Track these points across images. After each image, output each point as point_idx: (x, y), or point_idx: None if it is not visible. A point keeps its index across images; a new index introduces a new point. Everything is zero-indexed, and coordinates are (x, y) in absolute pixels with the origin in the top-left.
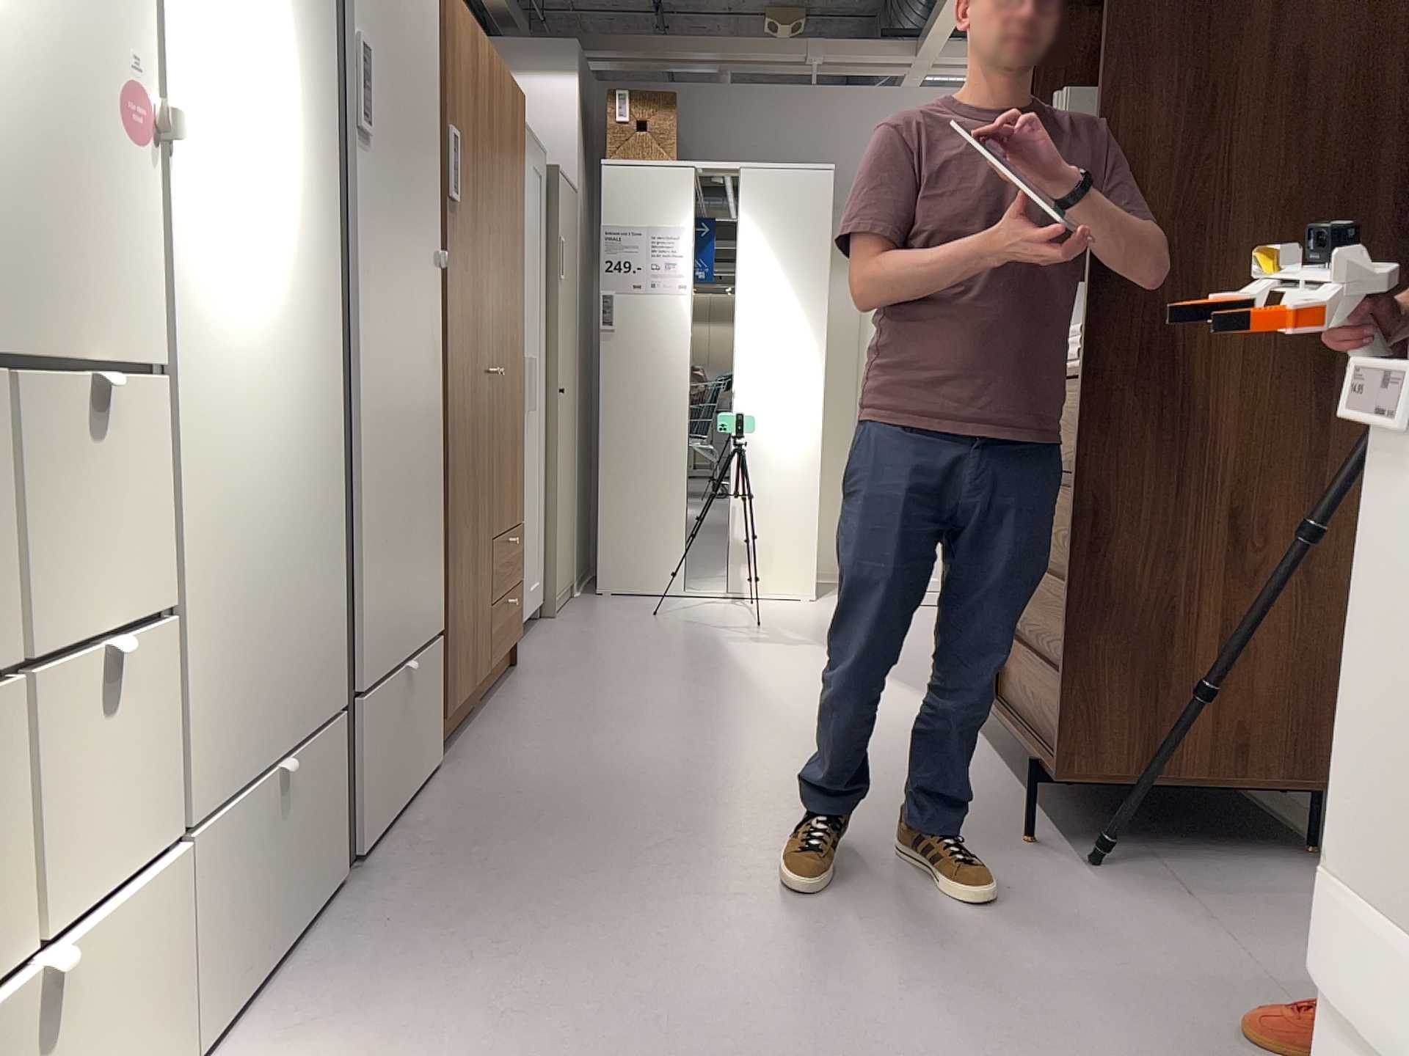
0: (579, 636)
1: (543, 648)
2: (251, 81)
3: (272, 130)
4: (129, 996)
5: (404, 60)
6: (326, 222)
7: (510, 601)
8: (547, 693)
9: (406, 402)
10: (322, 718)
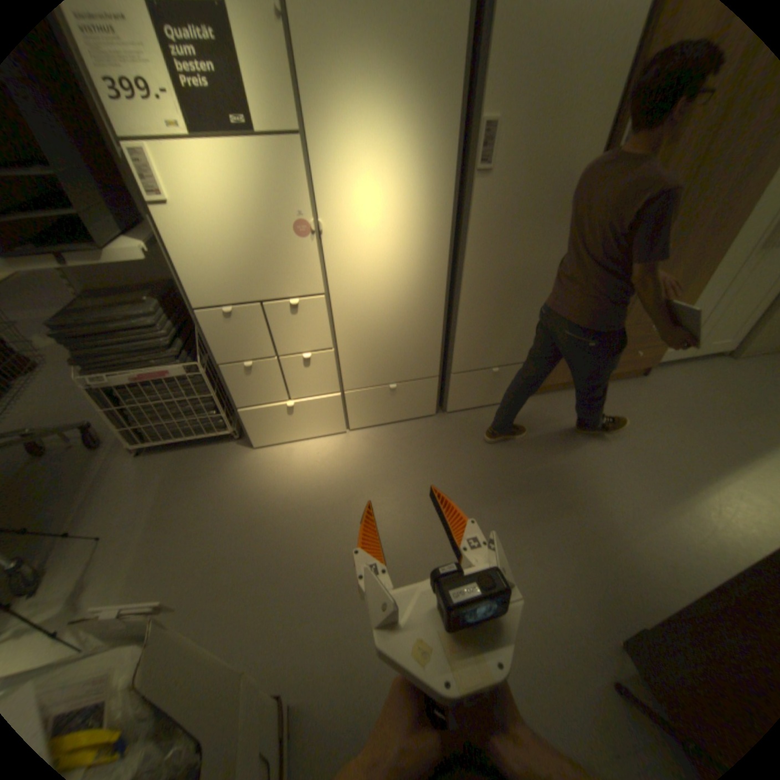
0: (722, 378)
1: (684, 374)
2: (379, 188)
3: (395, 201)
4: (325, 413)
5: (559, 100)
6: (441, 223)
7: (644, 352)
8: (627, 398)
9: (518, 279)
10: (422, 377)
